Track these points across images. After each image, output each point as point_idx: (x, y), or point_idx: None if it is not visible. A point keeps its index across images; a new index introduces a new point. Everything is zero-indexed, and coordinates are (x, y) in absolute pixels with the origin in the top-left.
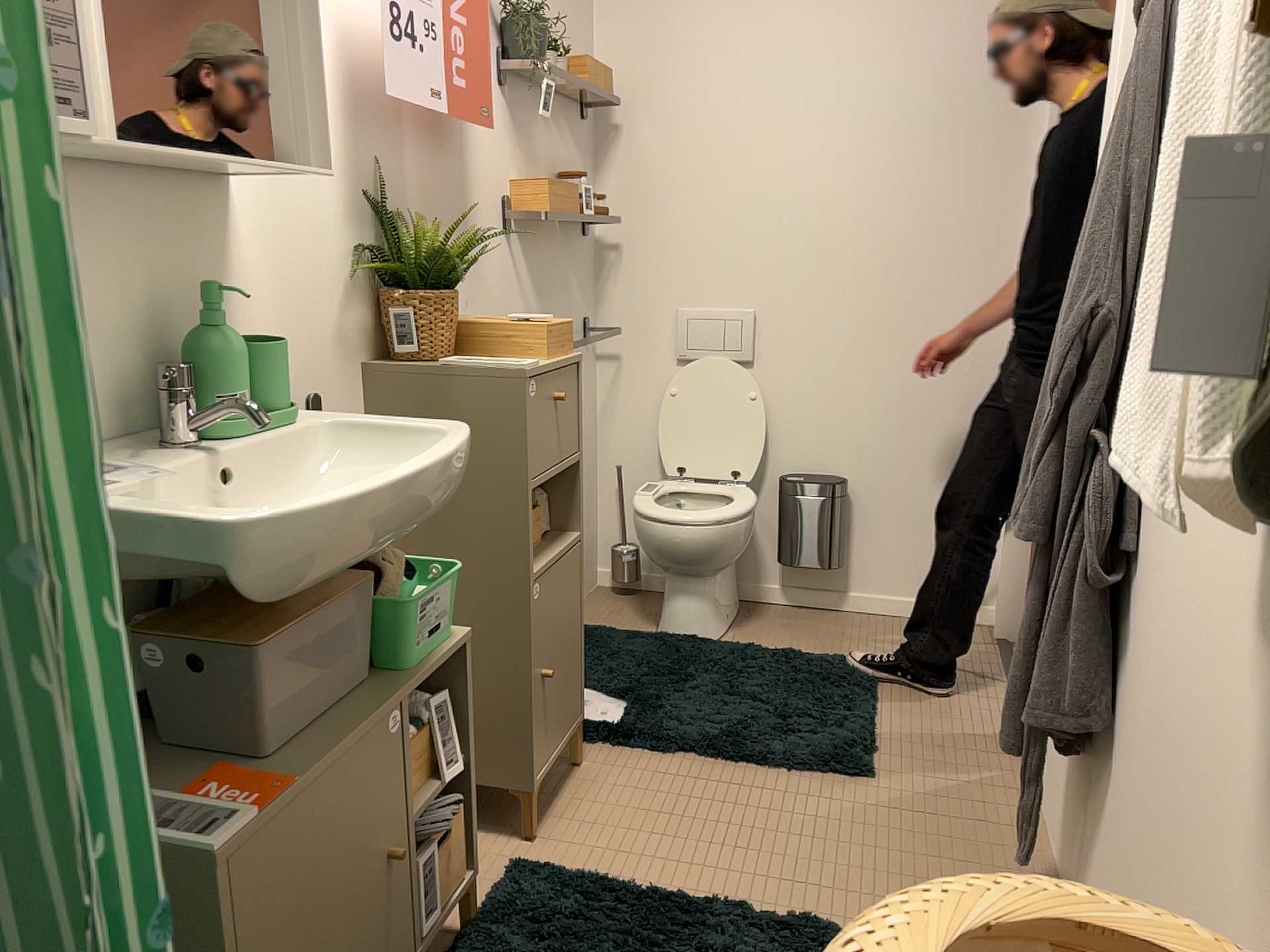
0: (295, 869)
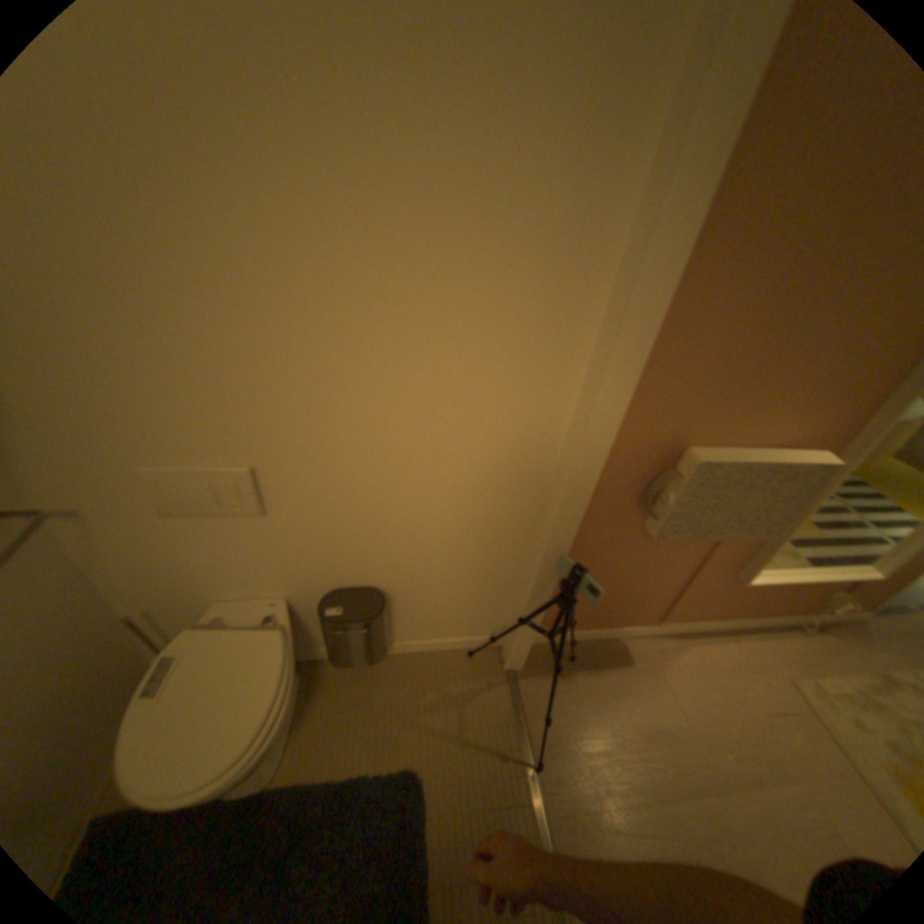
0: None
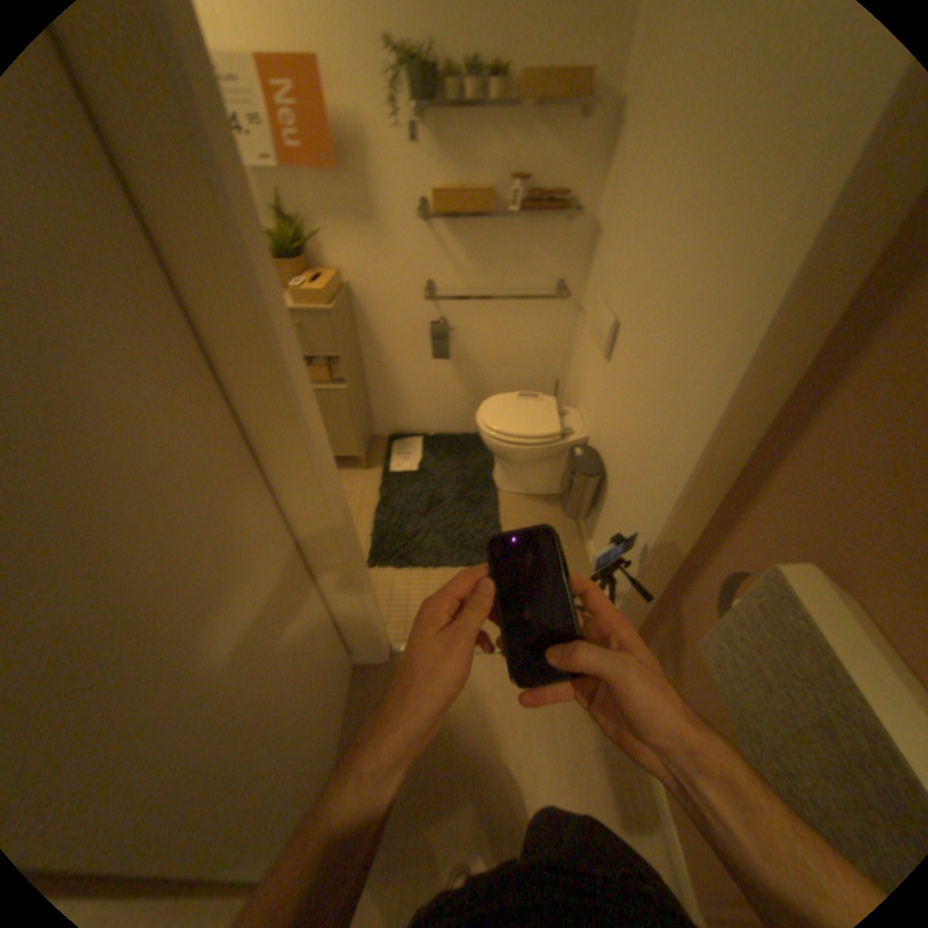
0: None
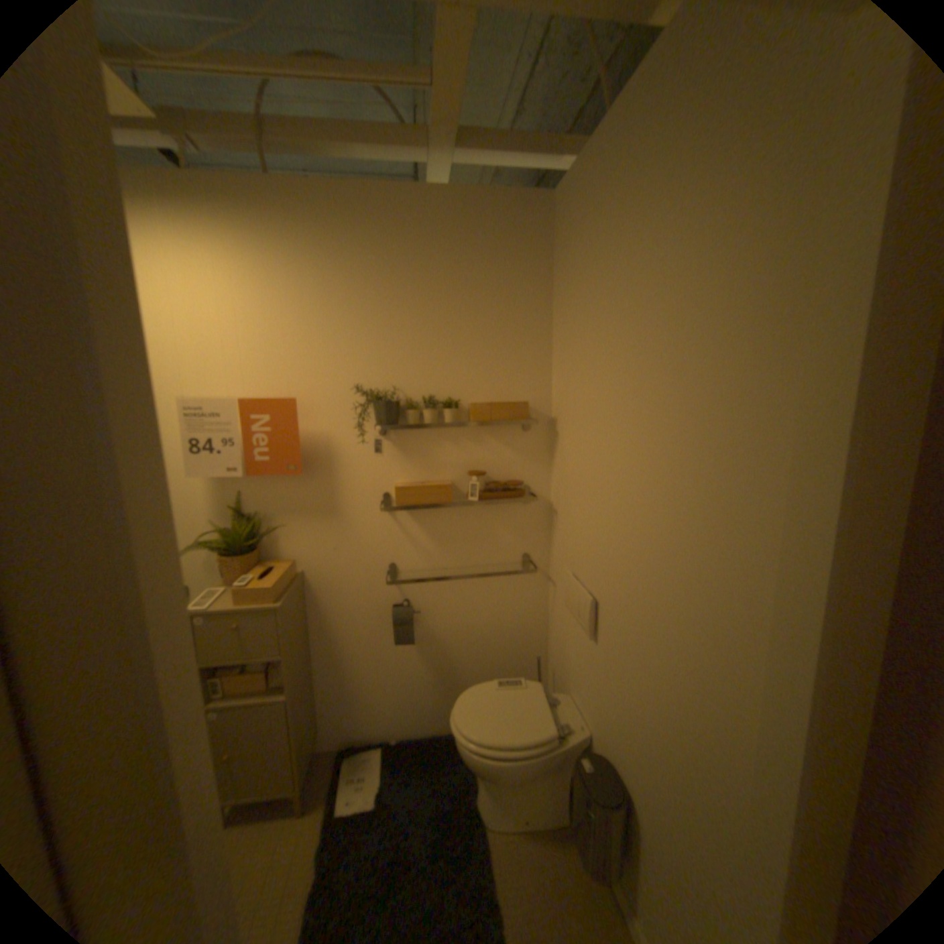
0: None
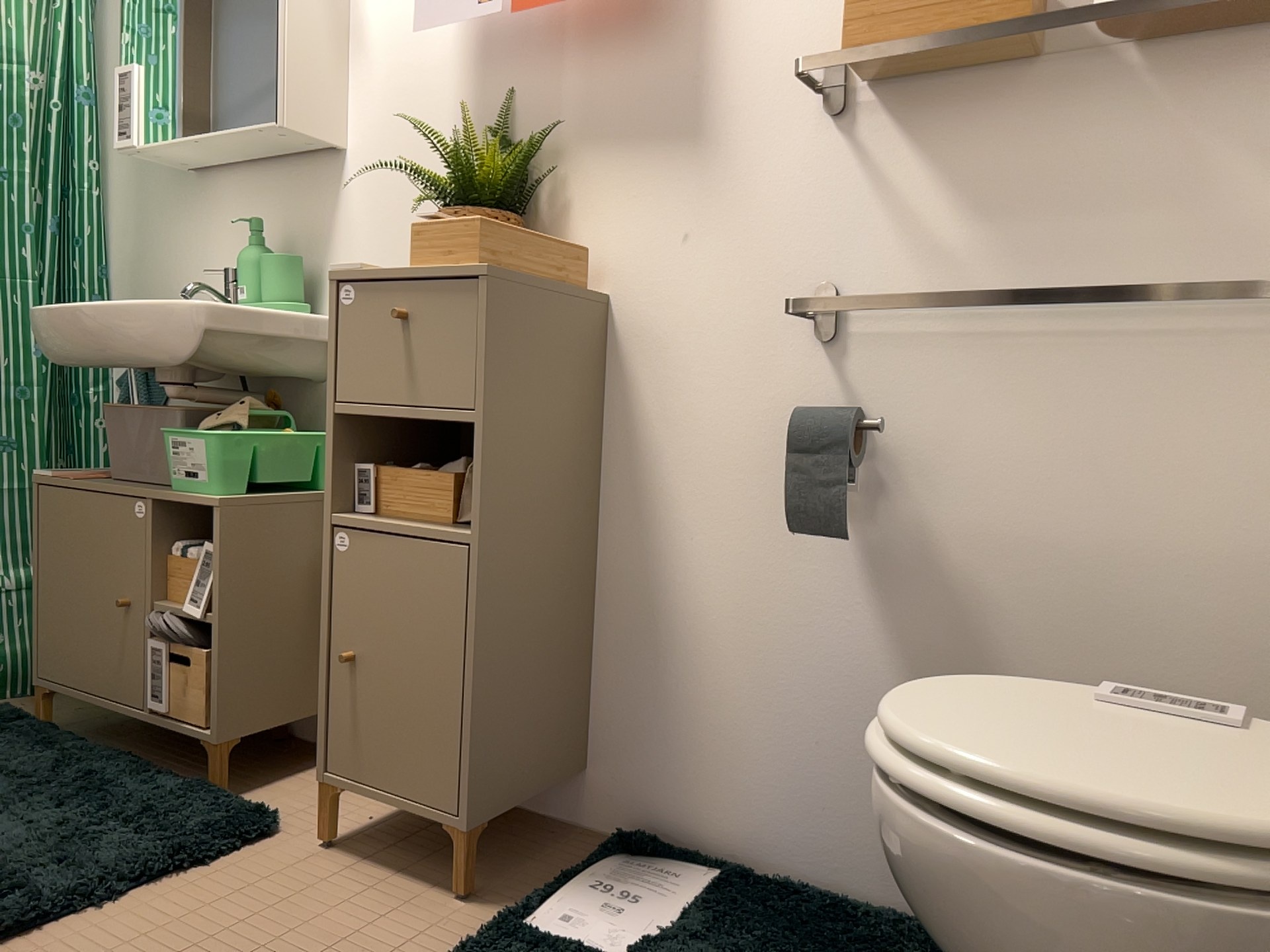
0: (59, 533)
